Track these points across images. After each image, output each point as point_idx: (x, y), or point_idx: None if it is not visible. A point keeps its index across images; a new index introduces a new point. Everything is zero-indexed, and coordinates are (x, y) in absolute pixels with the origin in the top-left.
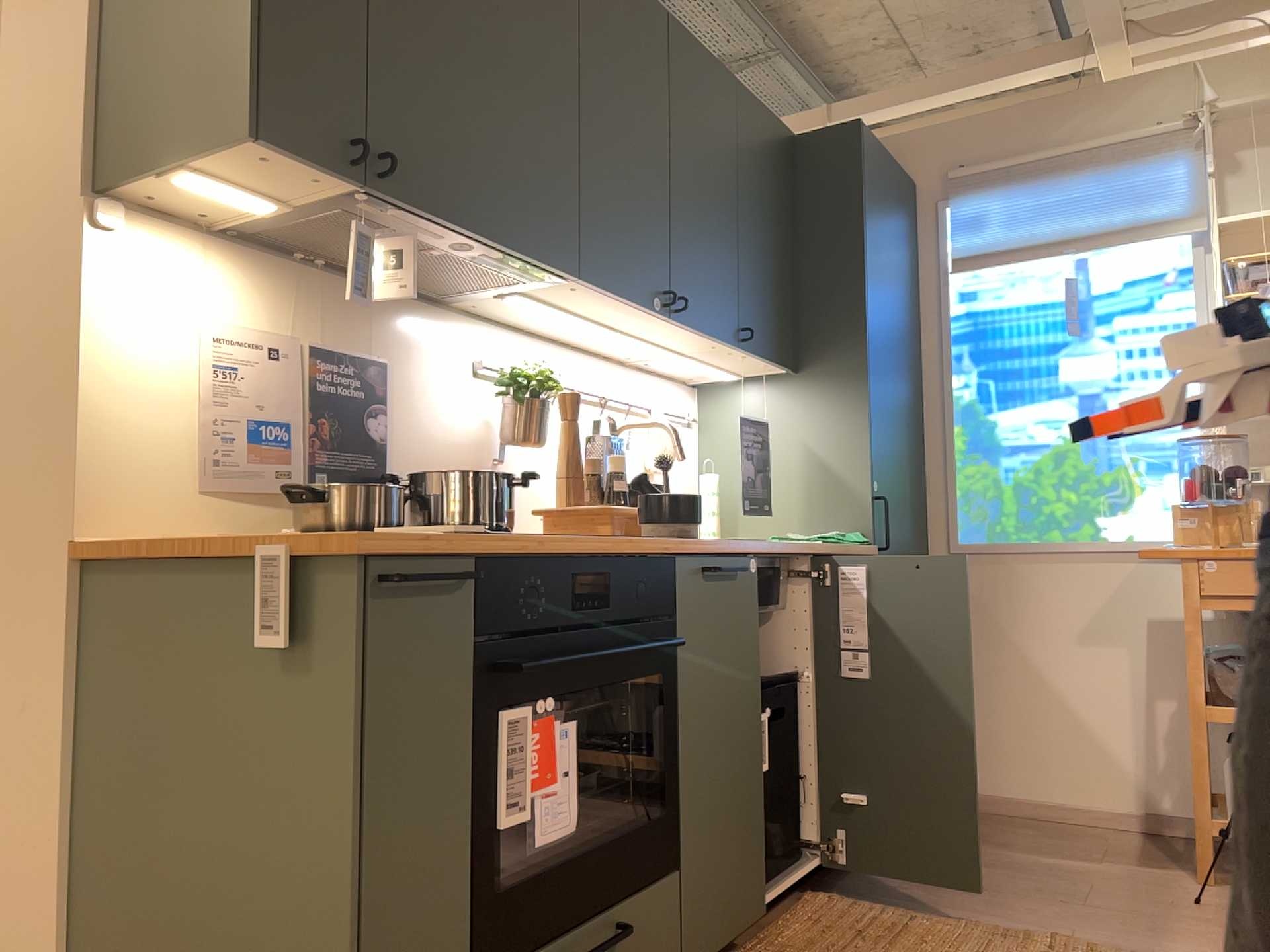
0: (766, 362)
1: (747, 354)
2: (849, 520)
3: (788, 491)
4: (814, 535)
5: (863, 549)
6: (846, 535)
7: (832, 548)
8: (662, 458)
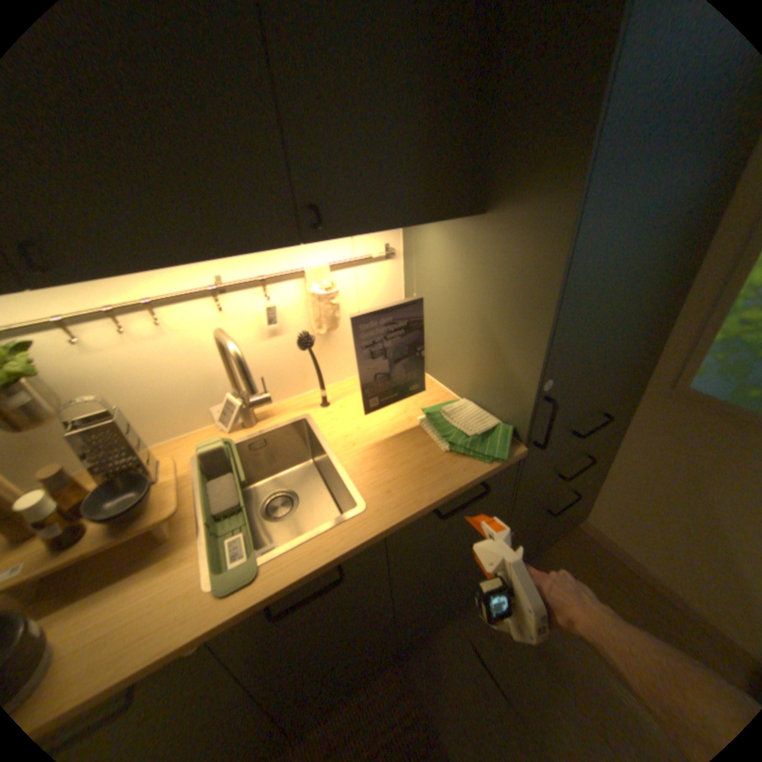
0: (406, 223)
1: (349, 233)
2: (508, 408)
3: (461, 349)
4: (474, 402)
5: (484, 480)
6: (494, 428)
7: (399, 528)
8: (308, 332)
